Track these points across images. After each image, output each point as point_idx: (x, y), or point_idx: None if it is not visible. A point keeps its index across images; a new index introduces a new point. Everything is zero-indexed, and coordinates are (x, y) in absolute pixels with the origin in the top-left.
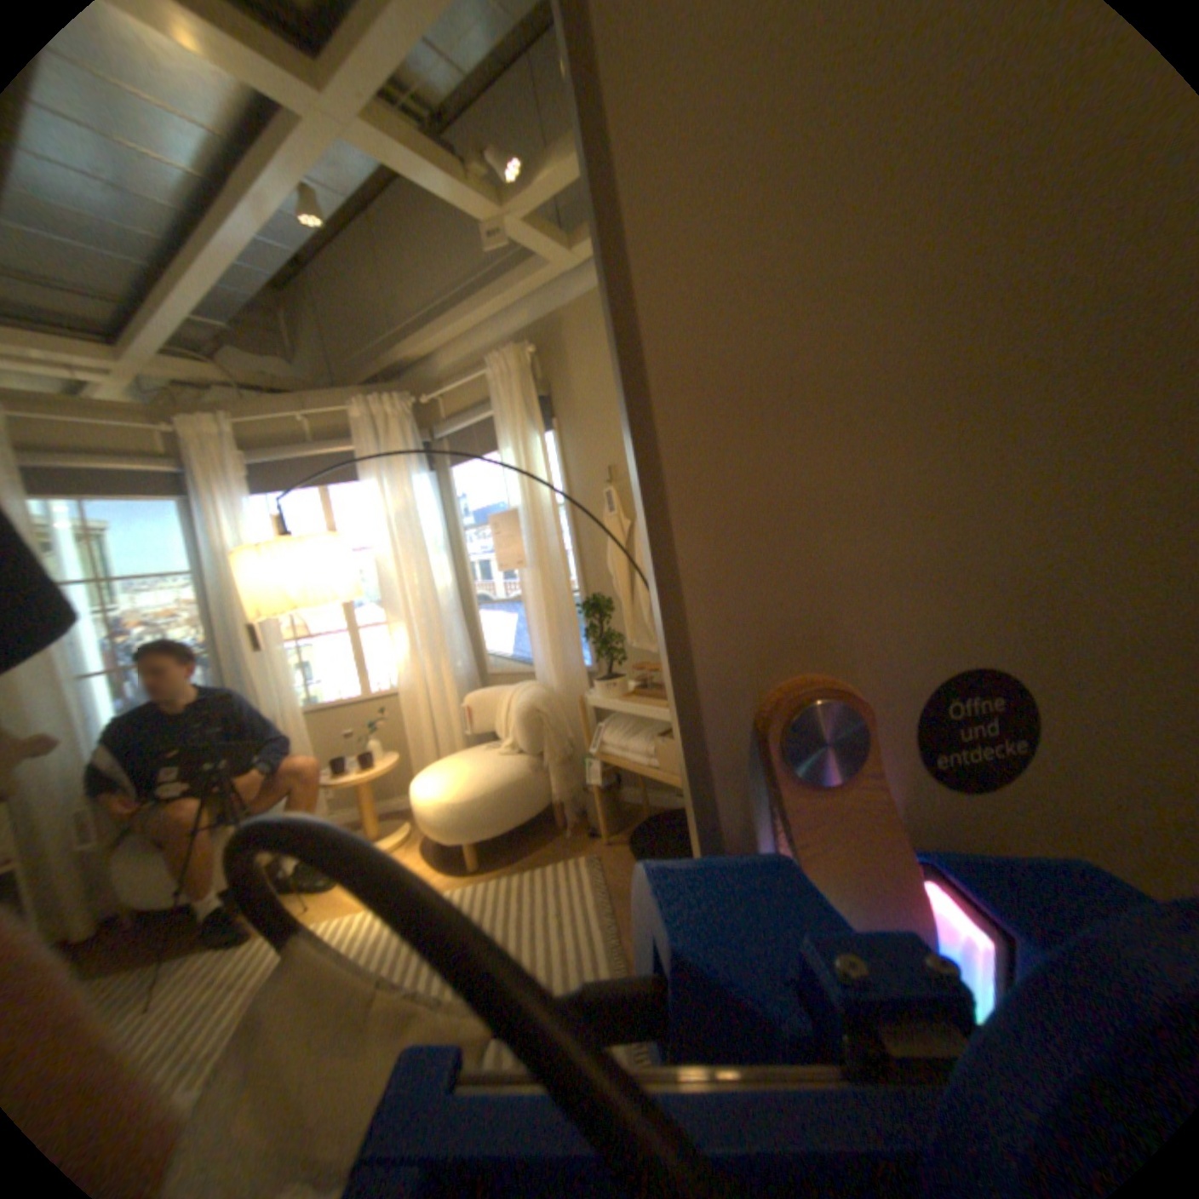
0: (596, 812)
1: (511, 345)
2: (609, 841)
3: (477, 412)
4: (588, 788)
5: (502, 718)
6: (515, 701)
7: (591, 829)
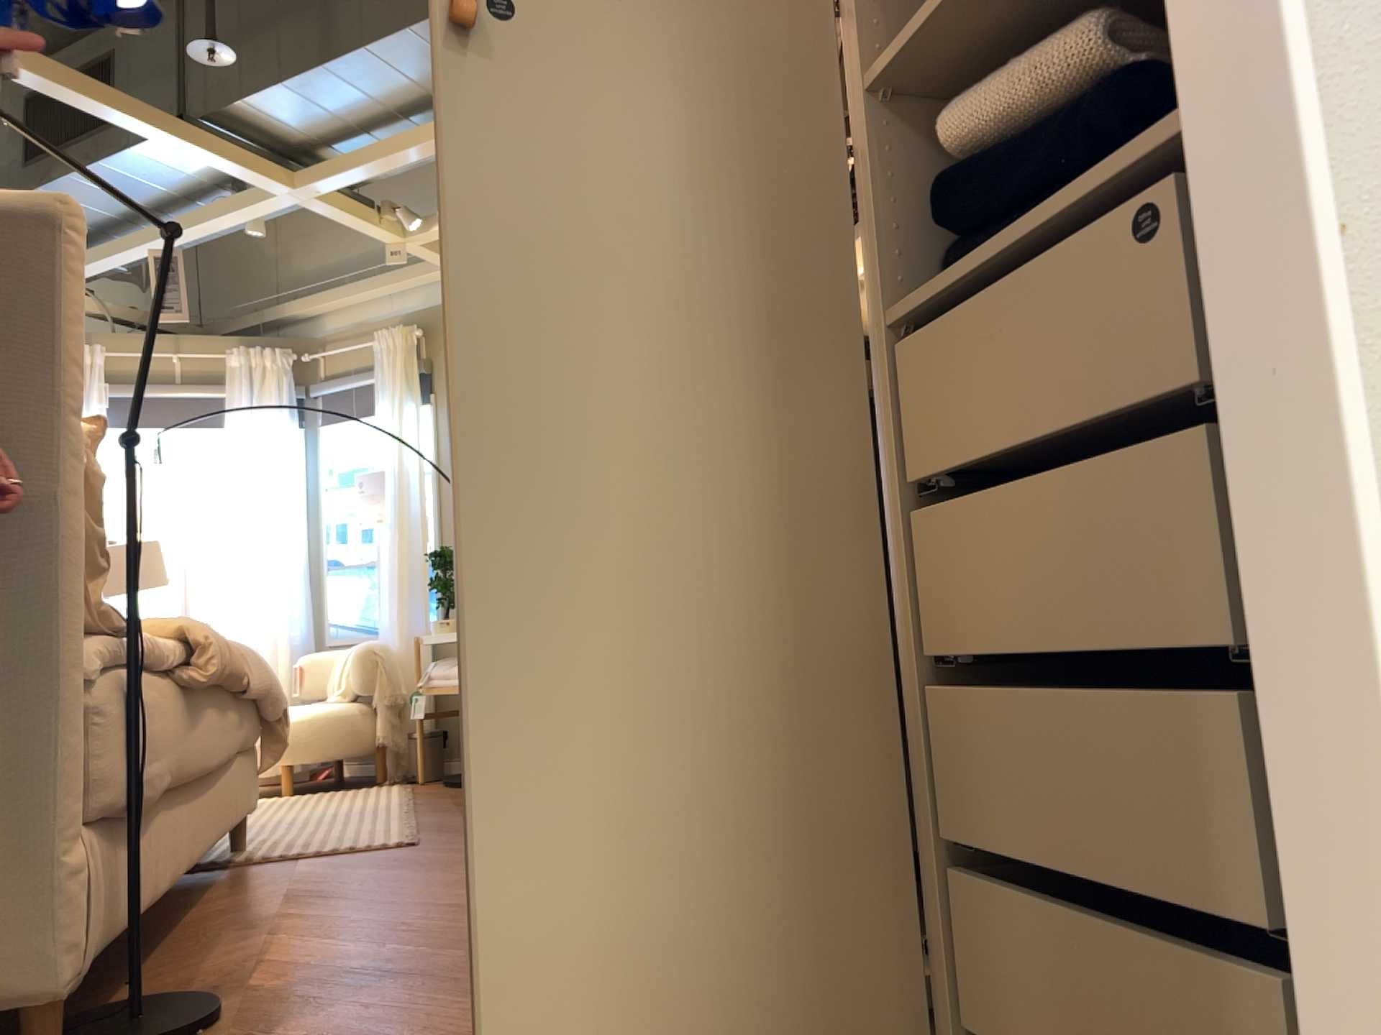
0: (416, 757)
1: (399, 327)
2: (424, 780)
3: (357, 377)
4: (412, 741)
5: (334, 679)
6: (351, 658)
7: (409, 777)
